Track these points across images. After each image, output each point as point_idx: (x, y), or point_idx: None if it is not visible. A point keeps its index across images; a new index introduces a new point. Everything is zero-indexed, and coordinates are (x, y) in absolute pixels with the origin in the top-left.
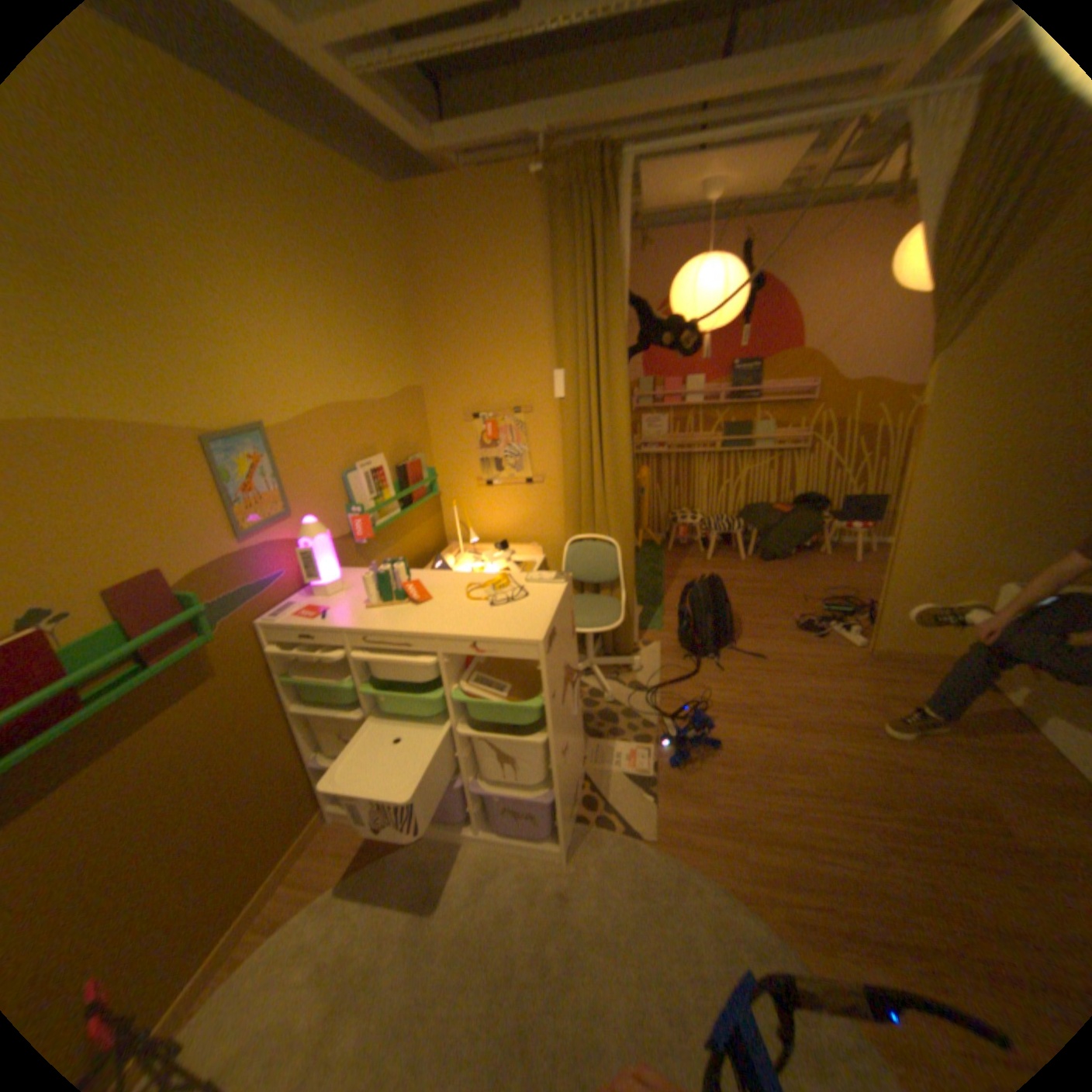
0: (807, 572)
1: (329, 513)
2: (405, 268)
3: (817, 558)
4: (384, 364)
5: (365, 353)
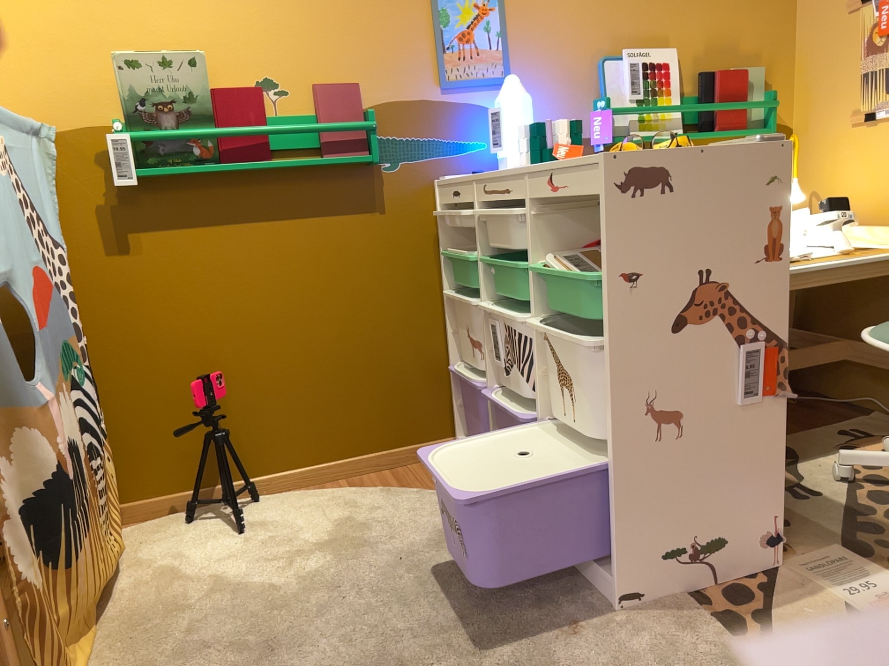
0: None
1: (564, 103)
2: None
3: None
4: None
5: None
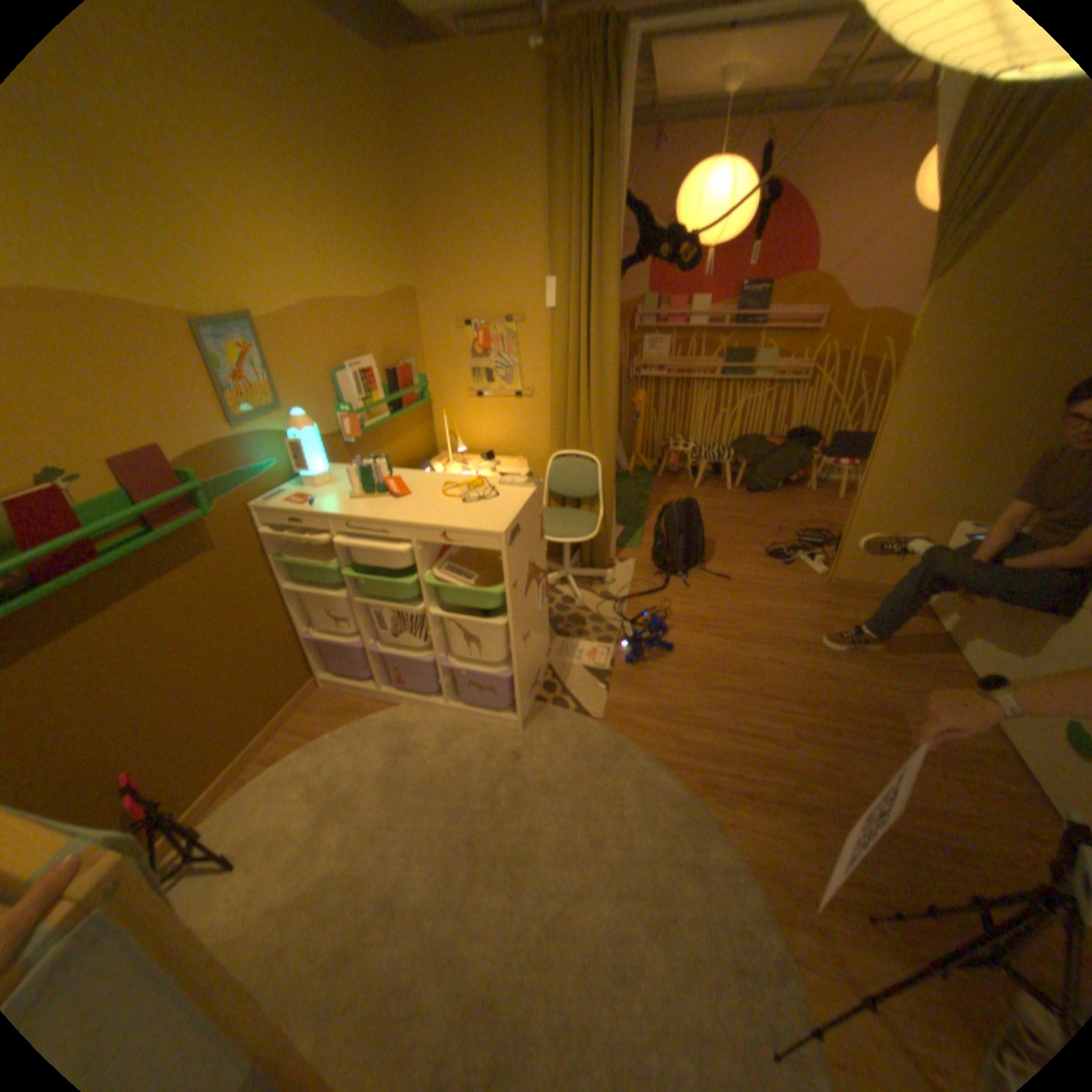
0: (787, 506)
1: (318, 412)
2: (397, 155)
3: (801, 493)
4: (373, 262)
5: (353, 249)
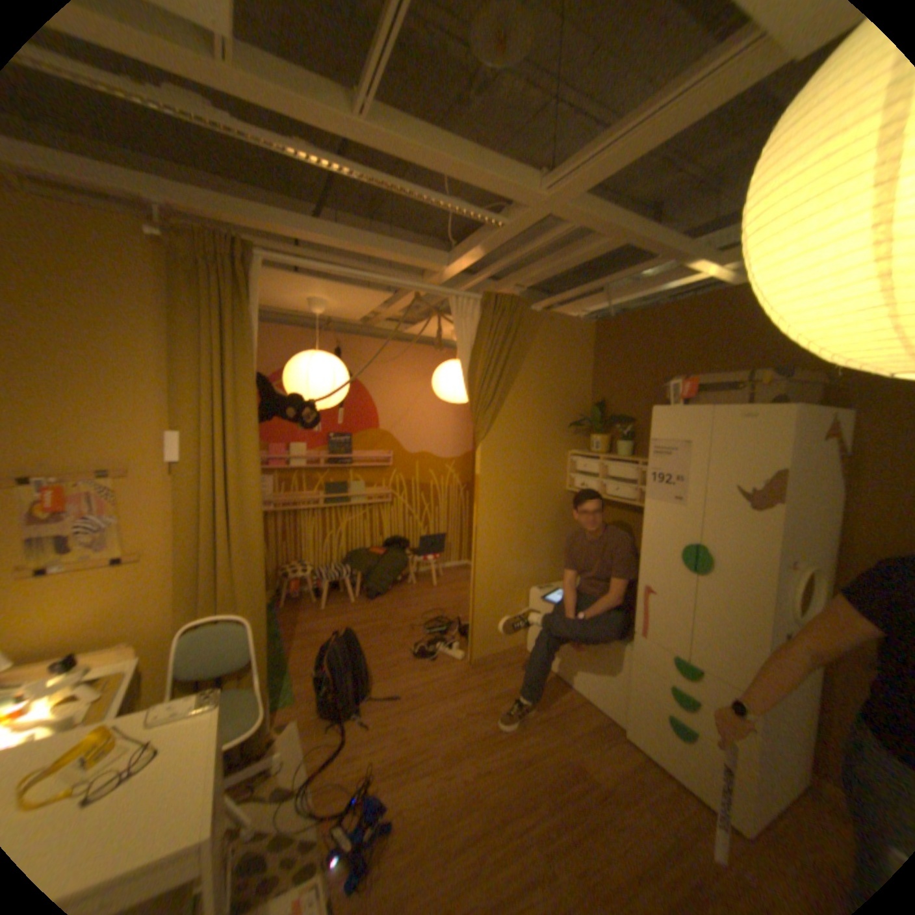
0: (403, 604)
1: None
2: None
3: (406, 590)
4: None
5: None
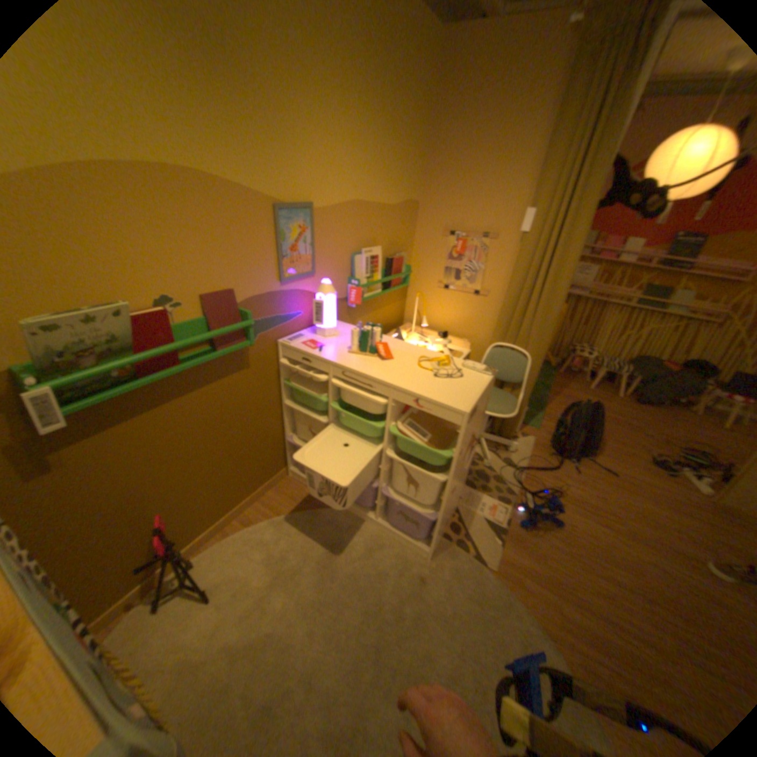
0: (674, 422)
1: (336, 281)
2: (433, 102)
3: (687, 414)
4: (398, 178)
5: (388, 167)
